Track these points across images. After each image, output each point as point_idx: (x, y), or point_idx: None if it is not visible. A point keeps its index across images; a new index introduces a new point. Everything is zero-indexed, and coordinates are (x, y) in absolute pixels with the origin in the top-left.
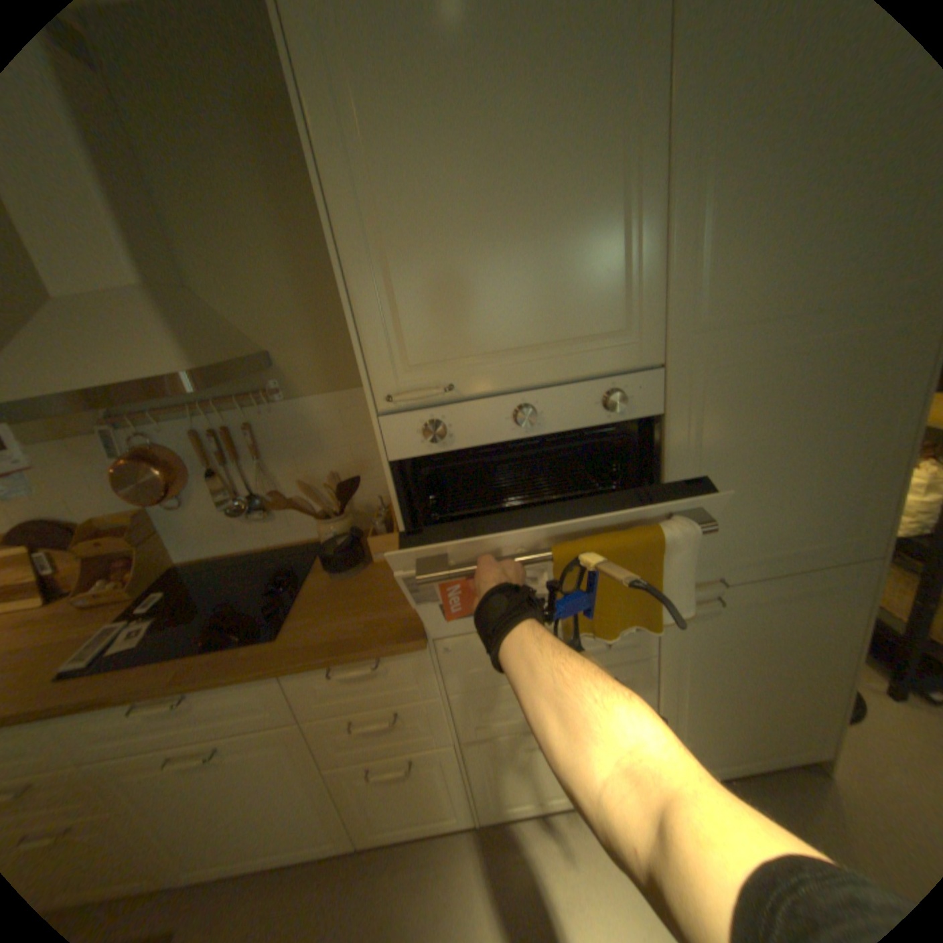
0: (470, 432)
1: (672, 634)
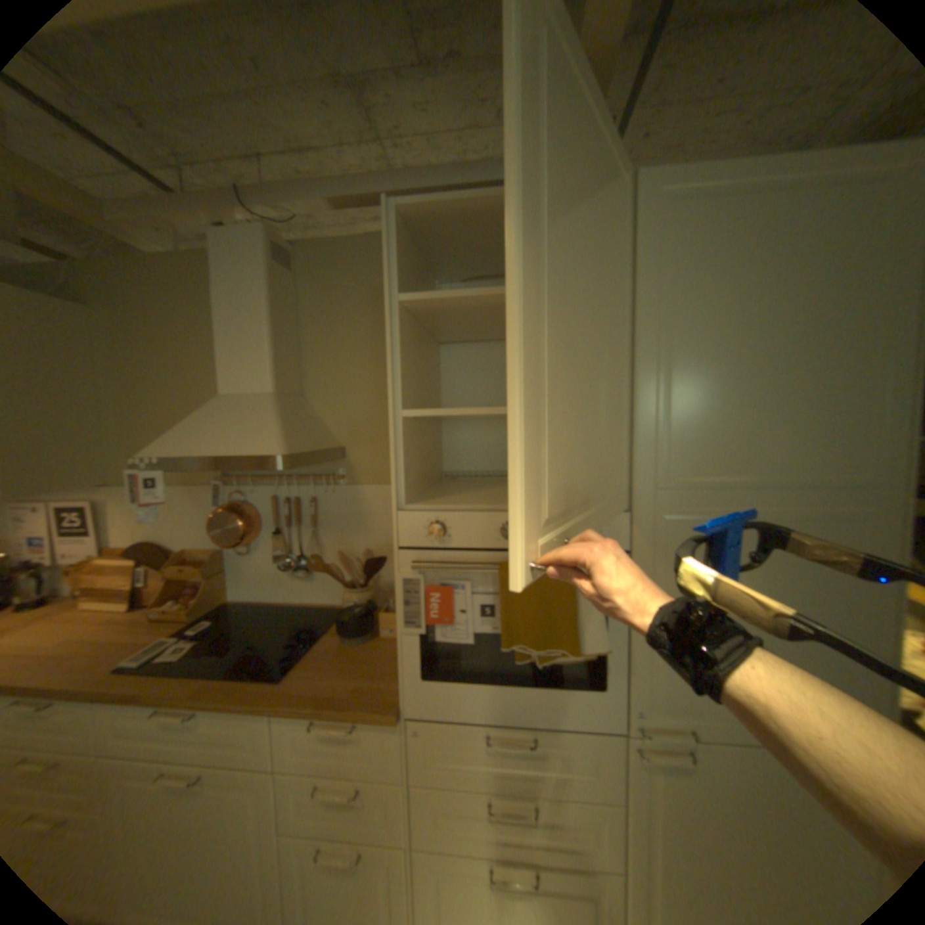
0: (464, 536)
1: (640, 782)
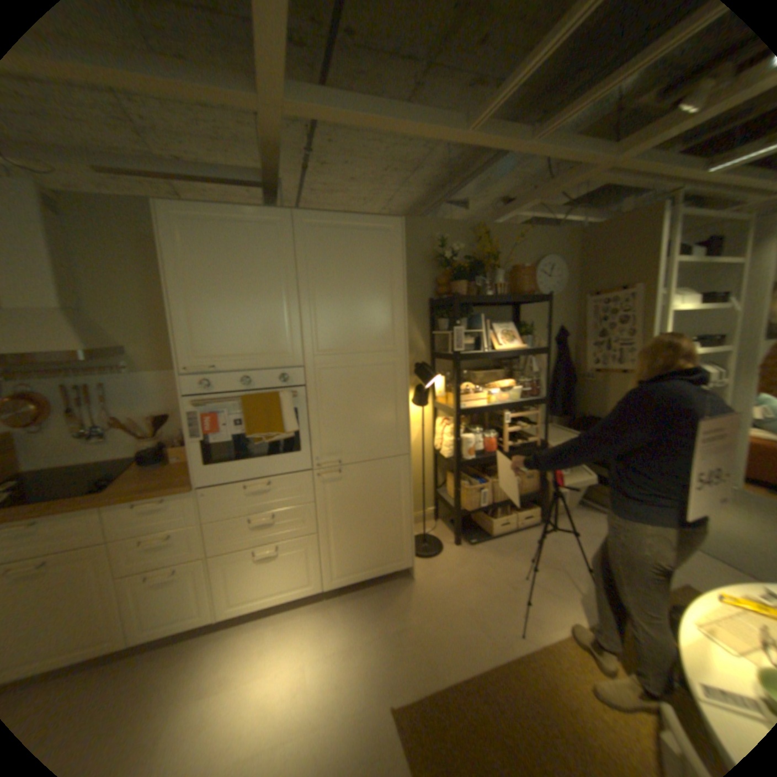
0: (222, 386)
1: (320, 489)
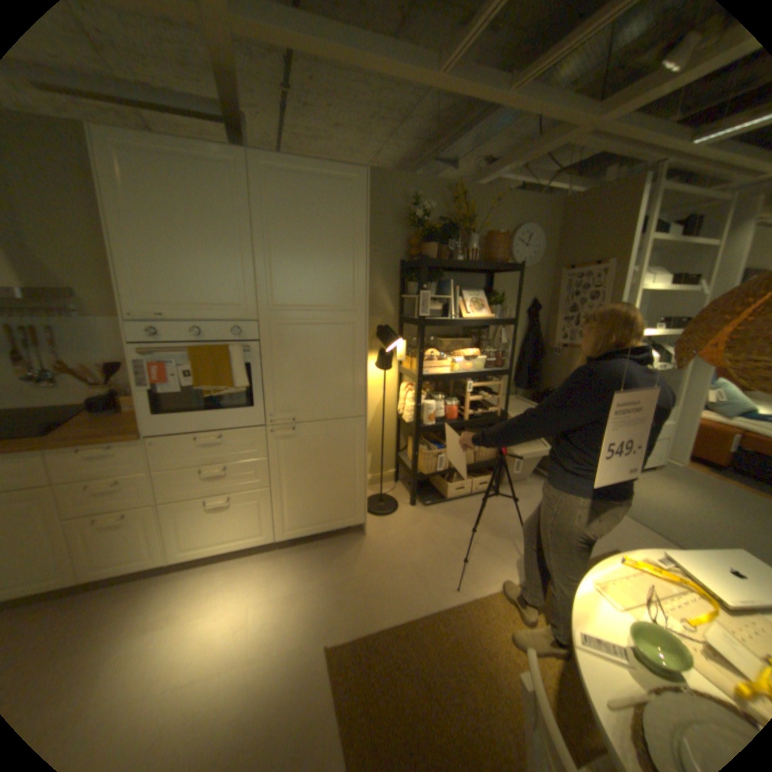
0: (167, 336)
1: (271, 445)
